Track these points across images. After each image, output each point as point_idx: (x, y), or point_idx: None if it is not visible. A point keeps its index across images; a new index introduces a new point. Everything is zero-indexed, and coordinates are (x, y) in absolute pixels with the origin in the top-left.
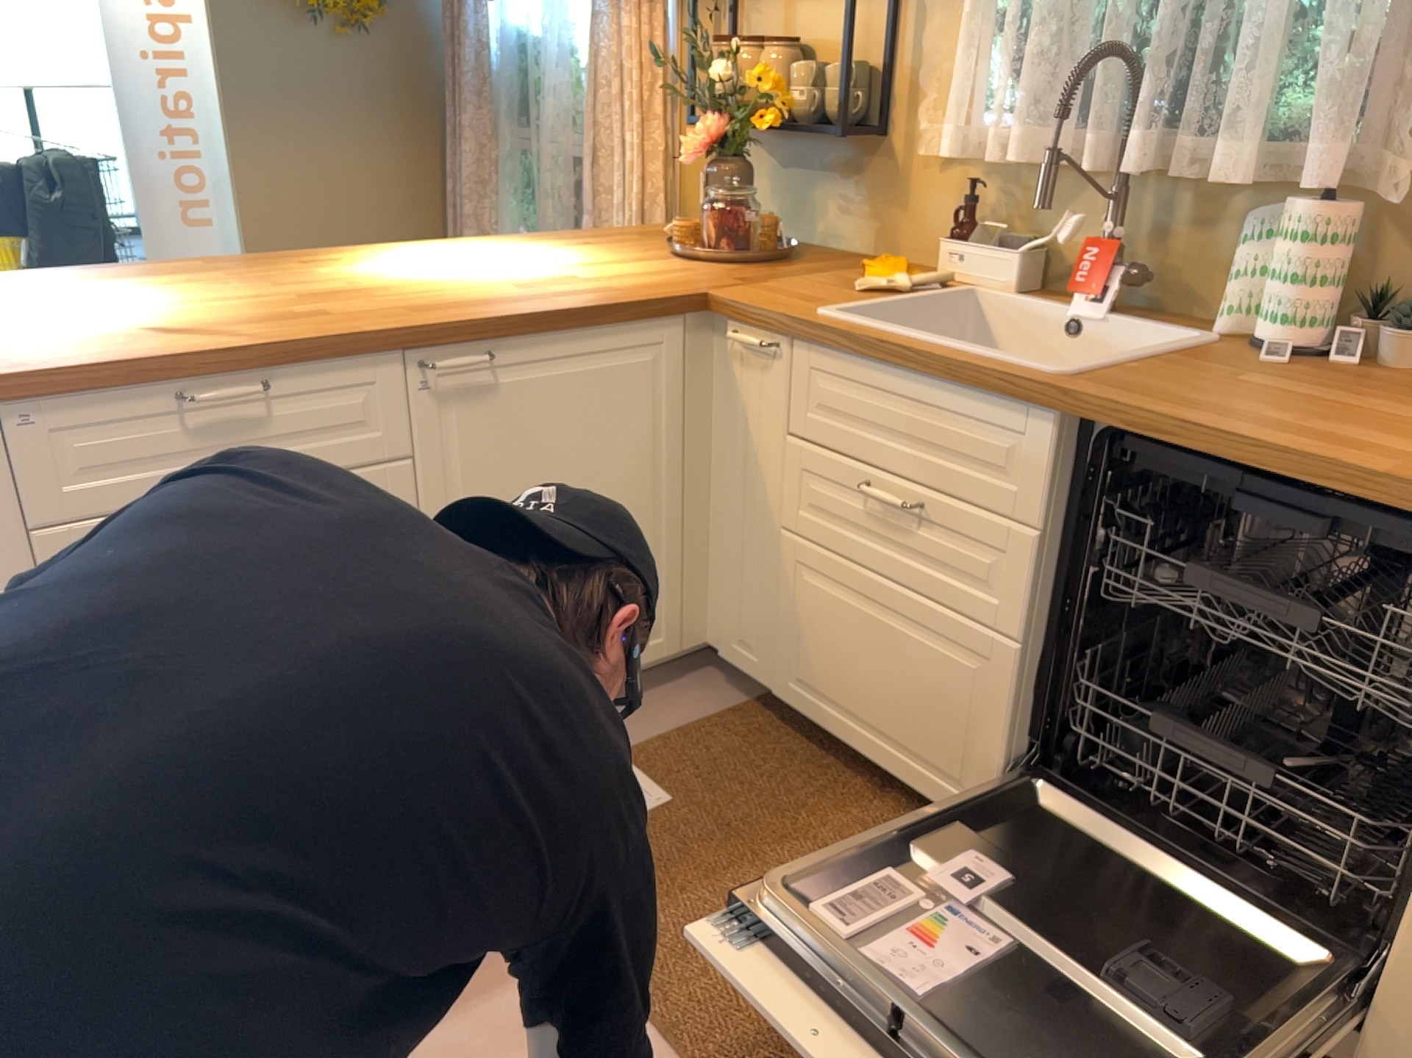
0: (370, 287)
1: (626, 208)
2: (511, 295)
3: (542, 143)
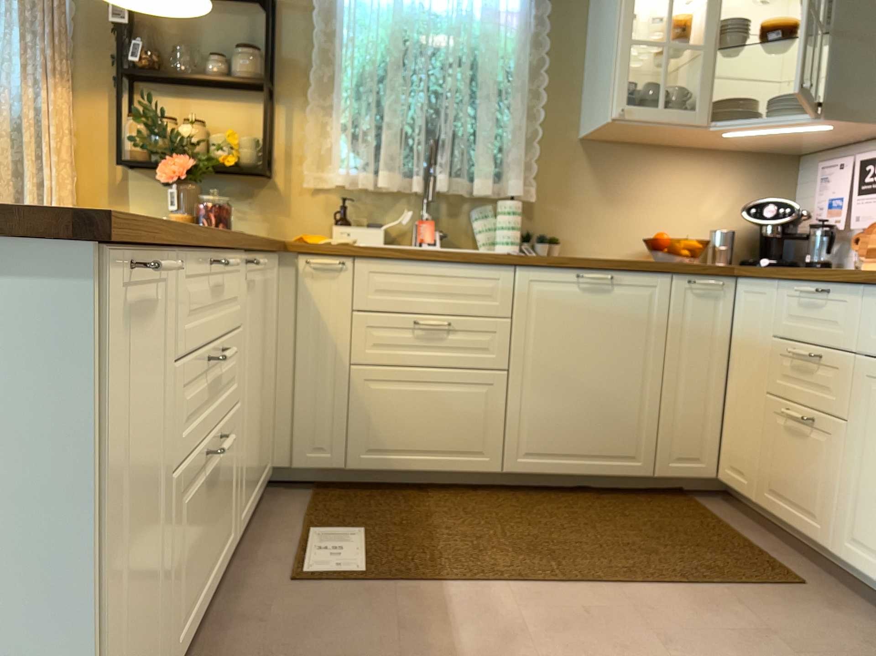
0: None
1: None
2: None
3: None
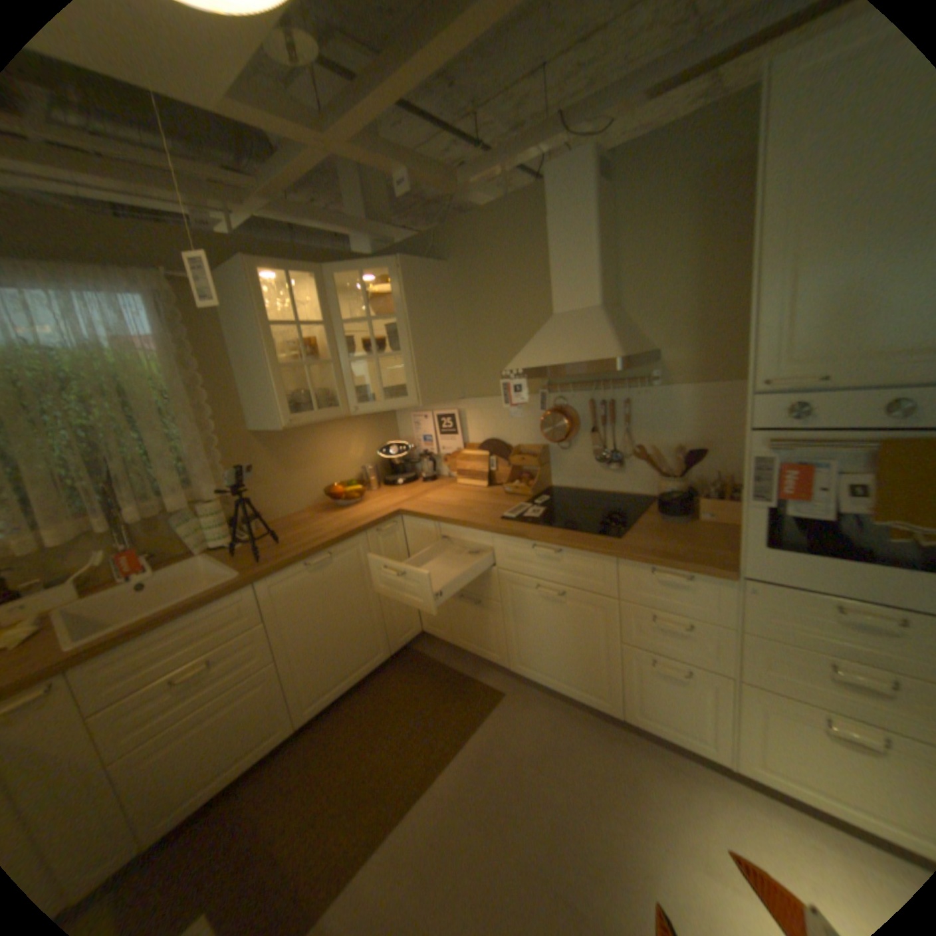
0: None
1: None
2: None
3: None
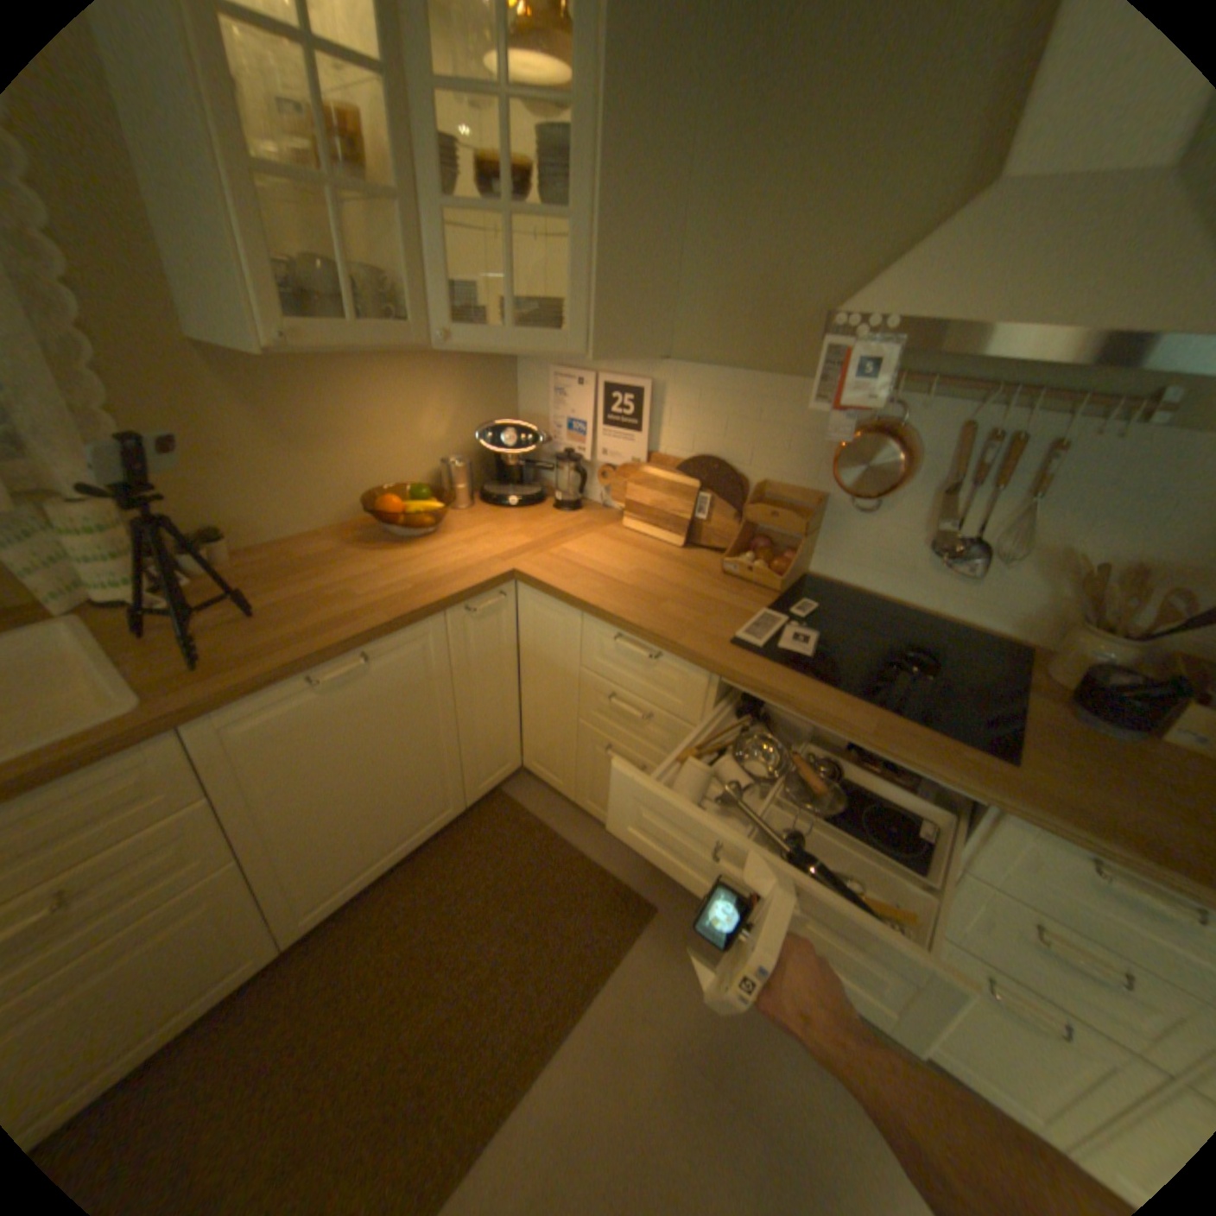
0: None
1: None
2: None
3: None
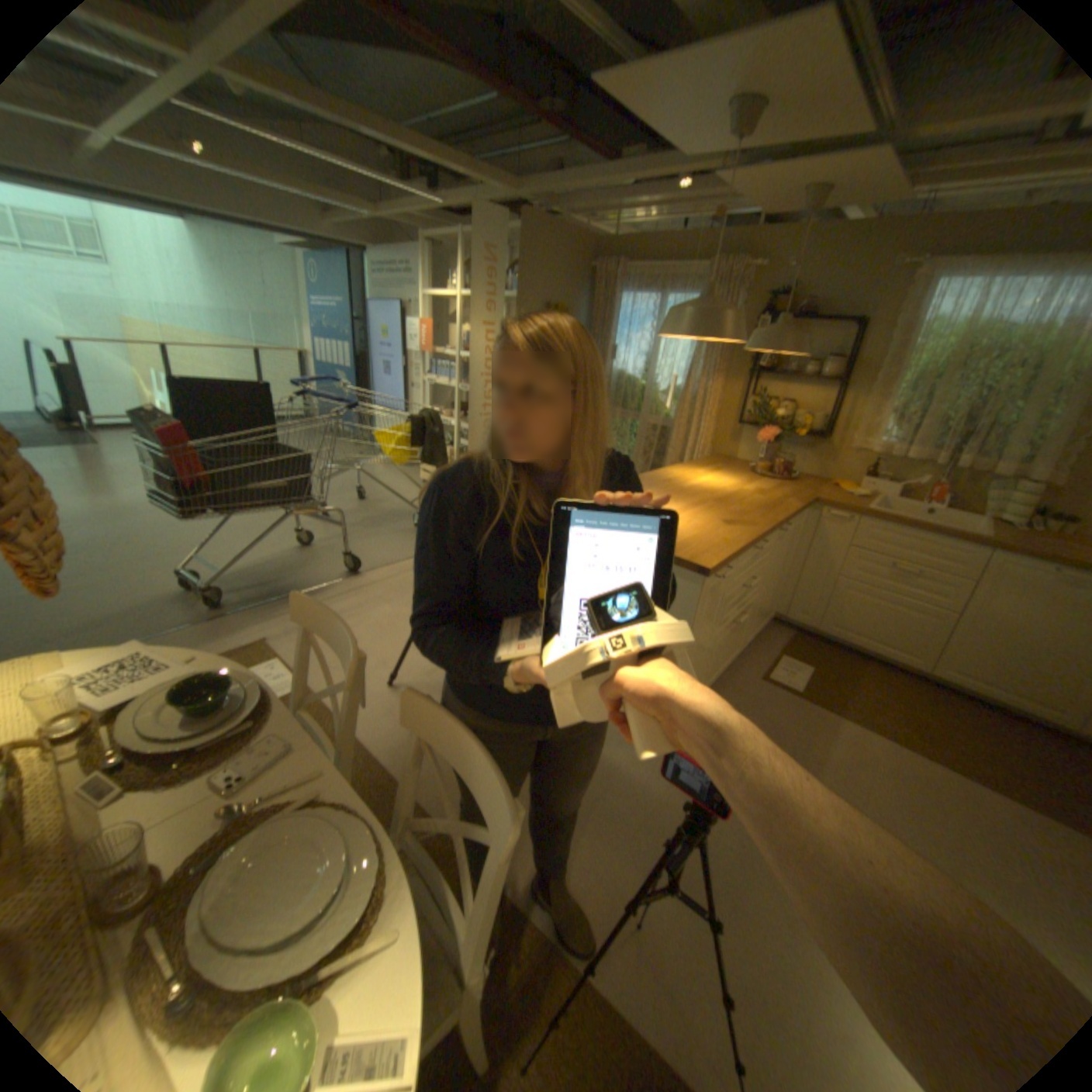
0: (720, 496)
1: (696, 449)
2: (769, 500)
3: (639, 418)
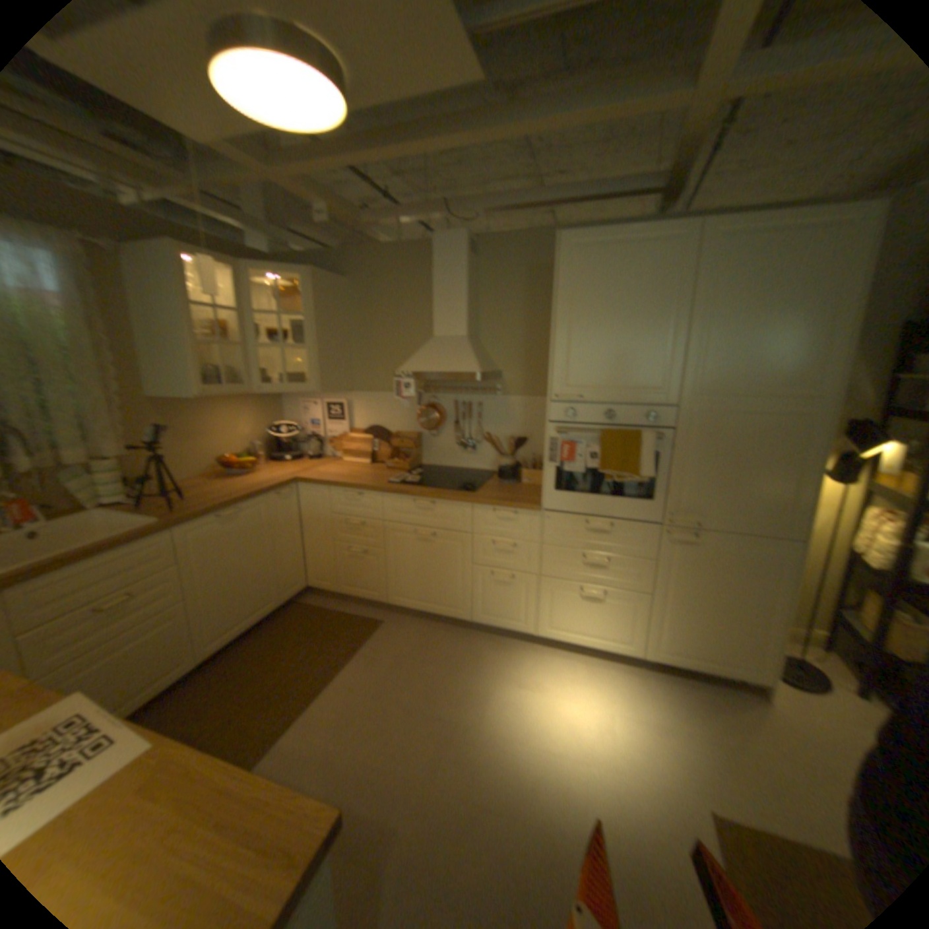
0: None
1: None
2: None
3: None
